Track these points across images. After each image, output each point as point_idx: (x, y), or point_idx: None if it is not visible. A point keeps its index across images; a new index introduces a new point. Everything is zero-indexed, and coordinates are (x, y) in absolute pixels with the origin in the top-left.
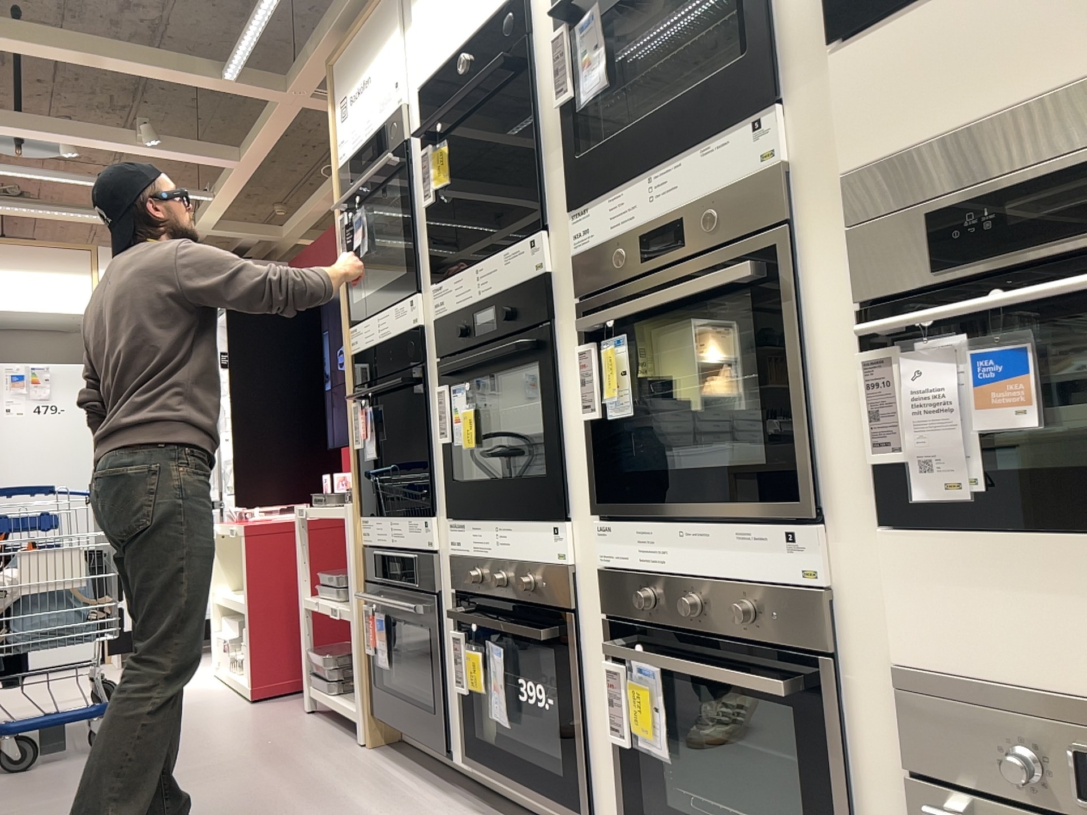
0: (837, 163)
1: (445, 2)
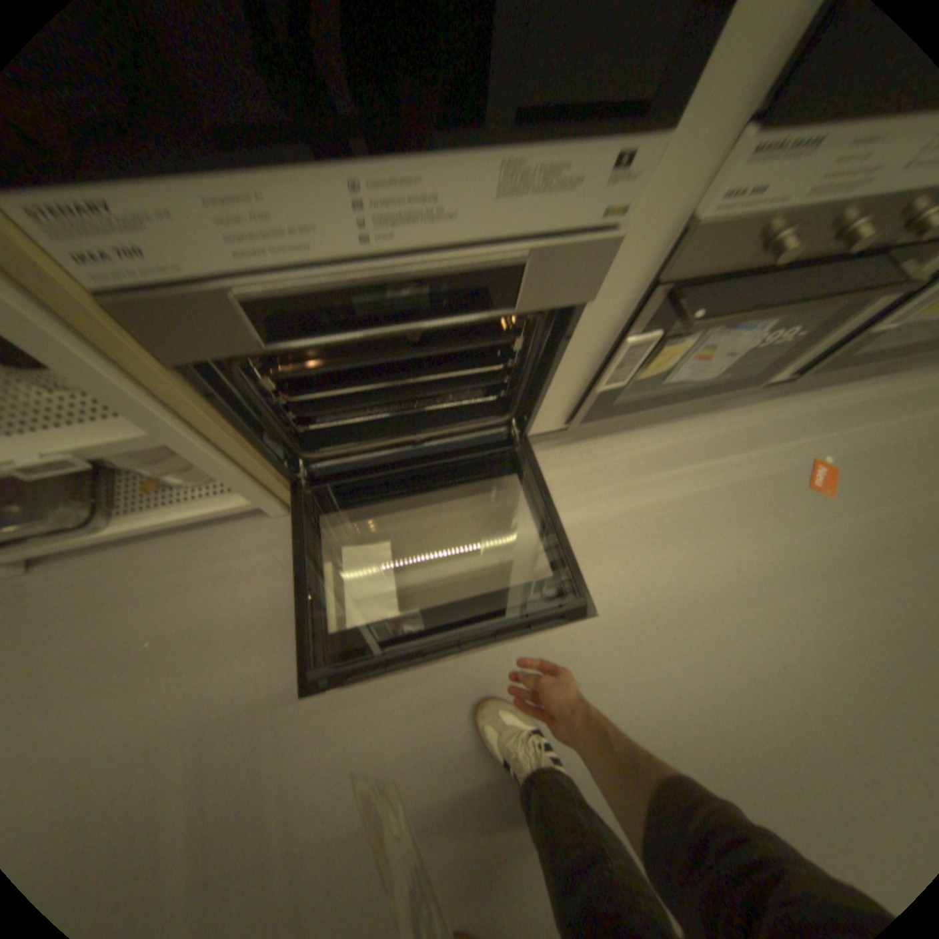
0: None
1: None
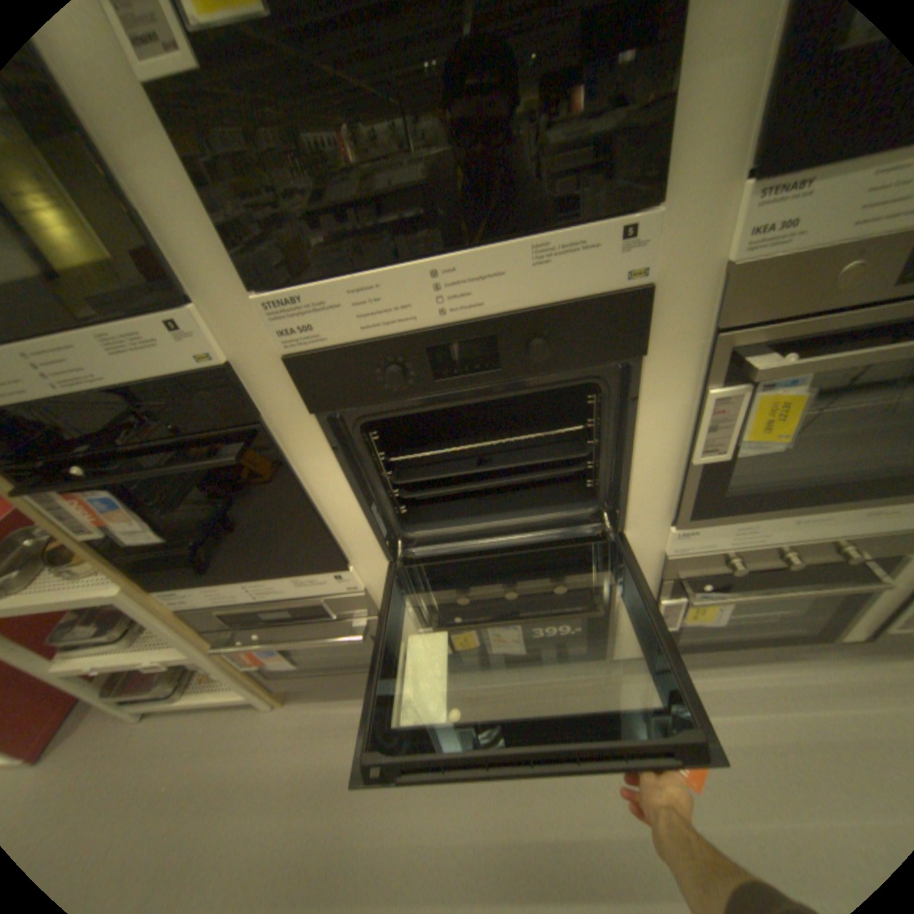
0: None
1: None
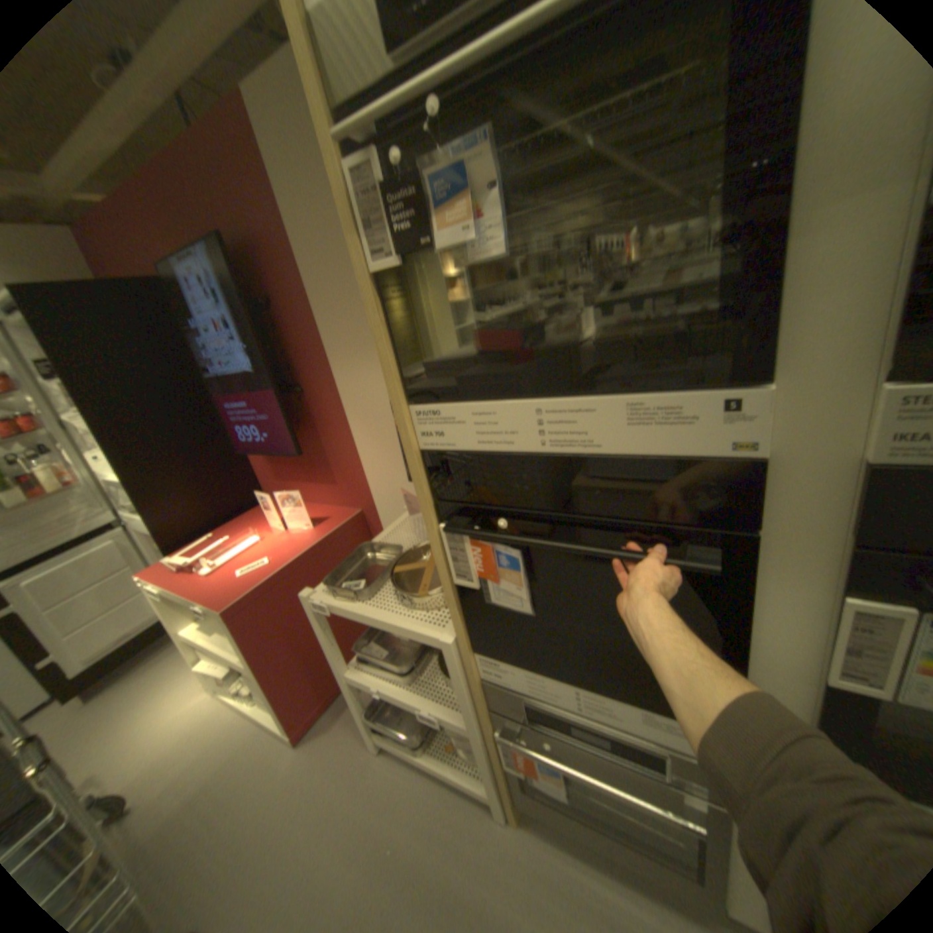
0: None
1: None
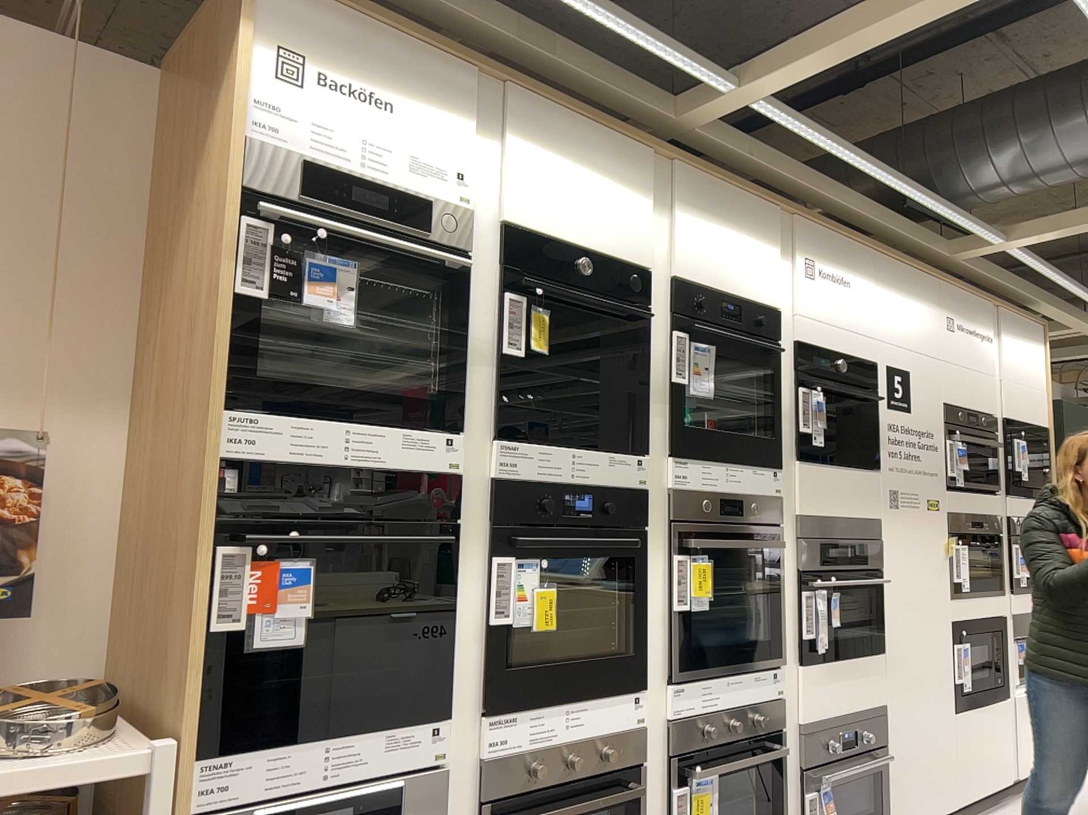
0: (789, 505)
1: (566, 193)
